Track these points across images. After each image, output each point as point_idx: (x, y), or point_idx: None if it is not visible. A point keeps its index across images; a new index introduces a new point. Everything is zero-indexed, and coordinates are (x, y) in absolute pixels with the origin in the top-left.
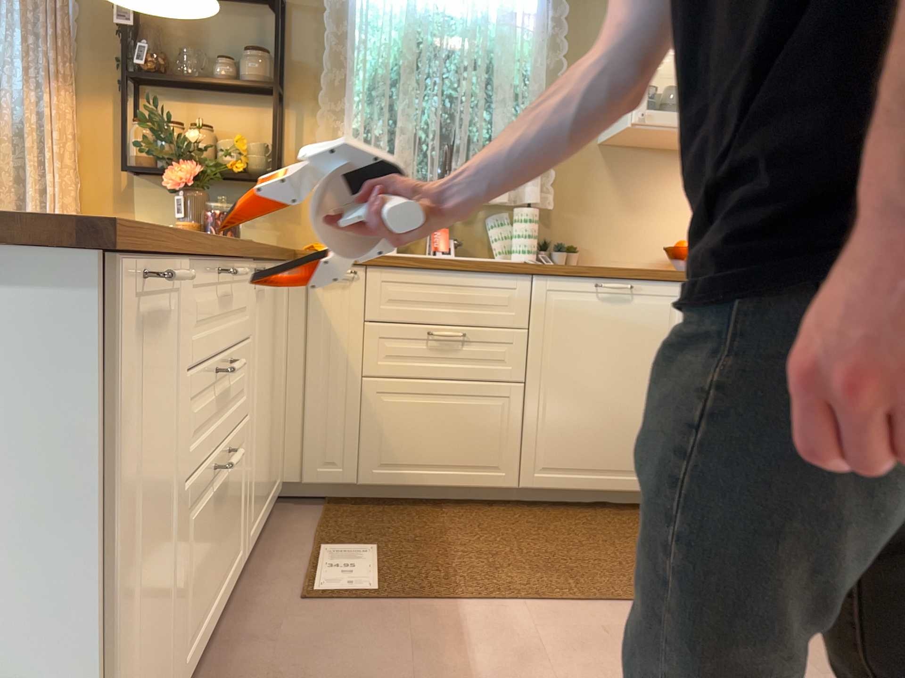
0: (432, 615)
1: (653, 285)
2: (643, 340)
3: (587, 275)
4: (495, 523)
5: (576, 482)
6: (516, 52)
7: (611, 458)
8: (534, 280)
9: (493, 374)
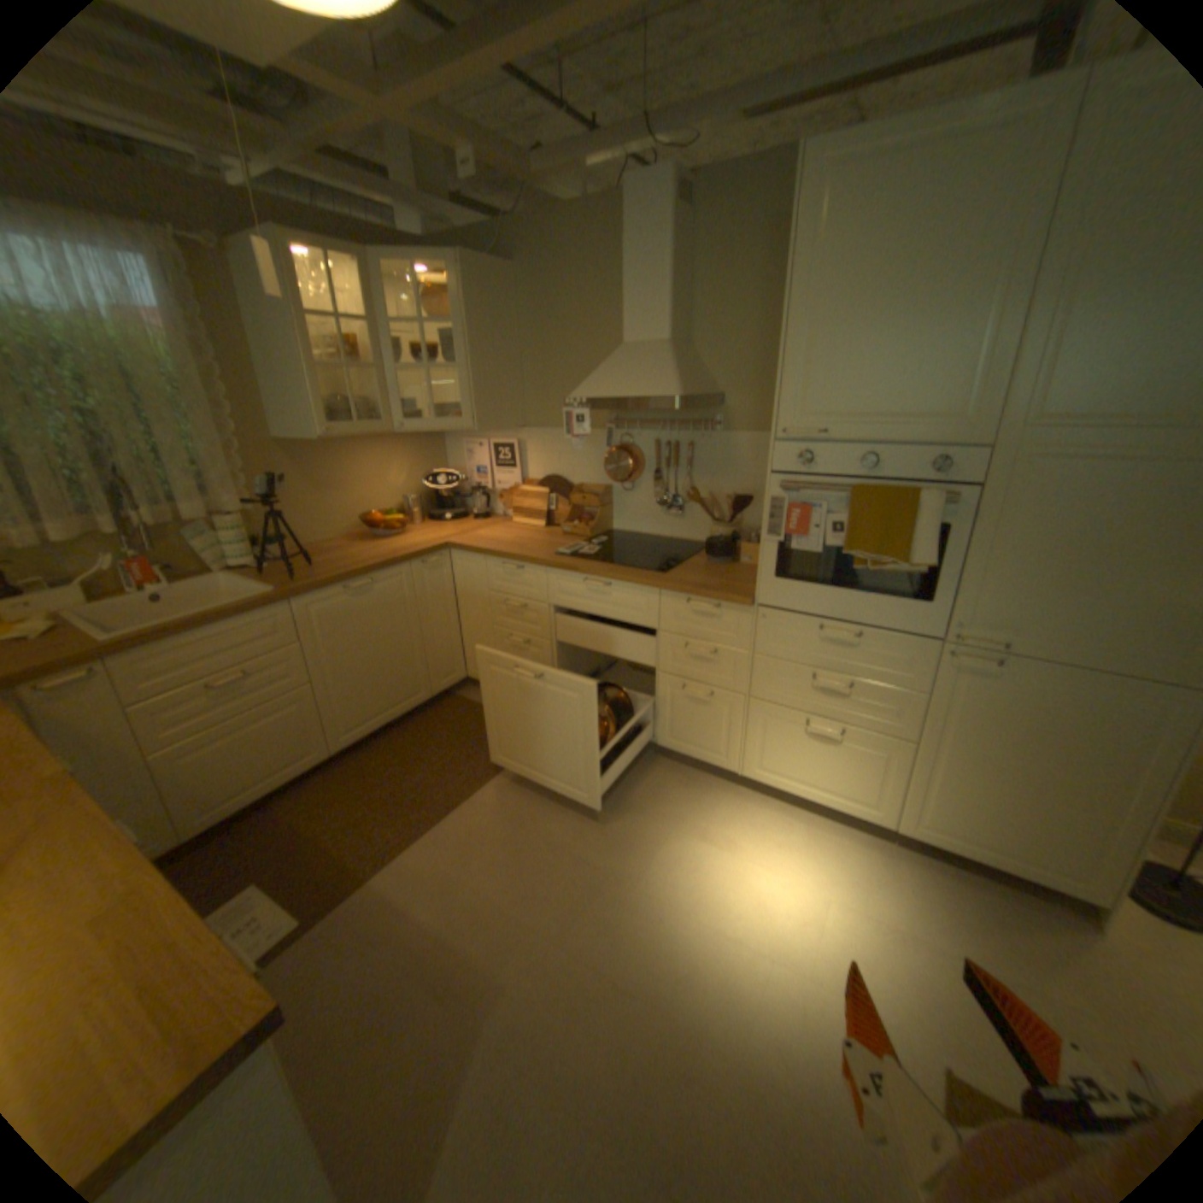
0: (360, 908)
1: (385, 575)
2: (387, 615)
3: (335, 586)
4: (328, 795)
5: (371, 729)
6: (152, 359)
7: (389, 701)
8: (291, 605)
9: (282, 692)
